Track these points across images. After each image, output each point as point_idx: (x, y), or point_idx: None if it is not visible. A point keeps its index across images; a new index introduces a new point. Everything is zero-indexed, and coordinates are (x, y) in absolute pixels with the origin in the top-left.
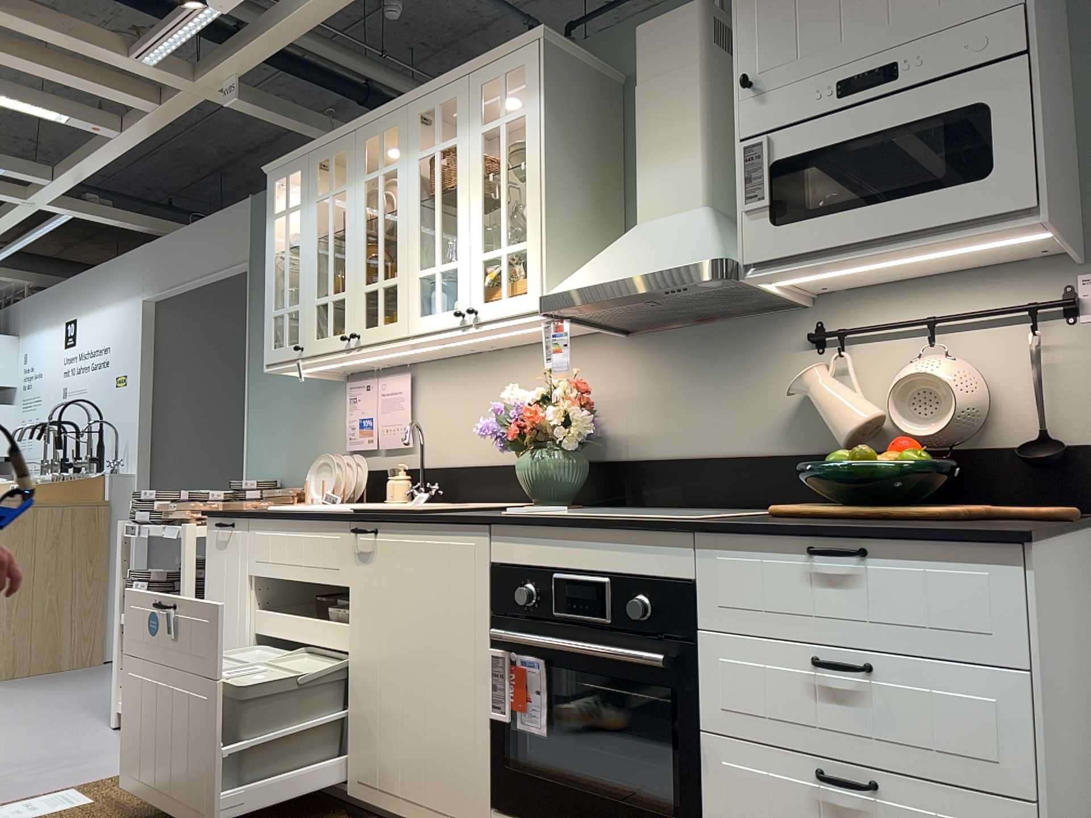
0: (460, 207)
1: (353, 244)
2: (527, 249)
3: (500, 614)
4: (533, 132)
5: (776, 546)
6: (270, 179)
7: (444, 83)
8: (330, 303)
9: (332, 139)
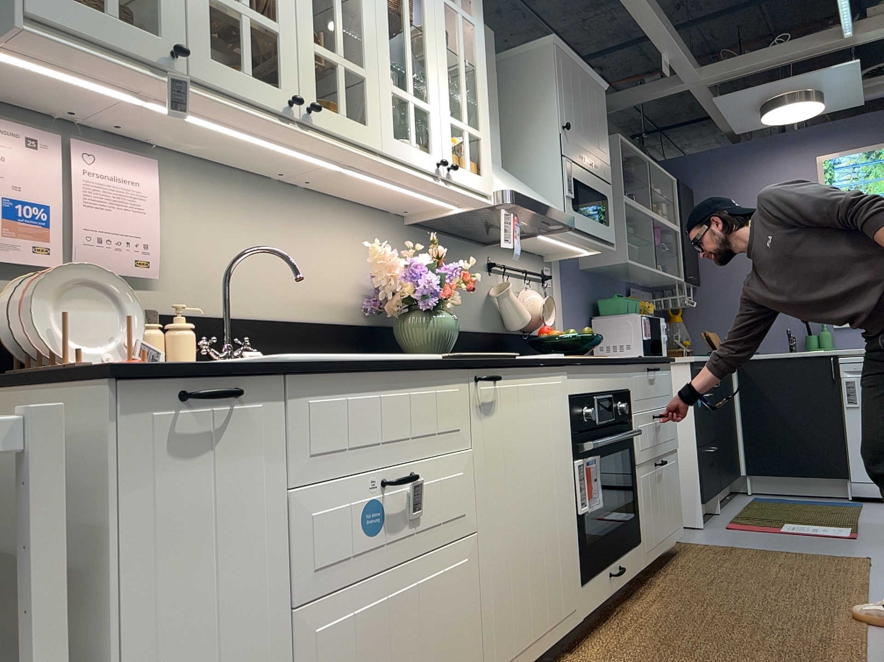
0: (431, 55)
1: None
2: (483, 141)
3: (576, 433)
4: (482, 48)
5: (643, 369)
6: None
7: None
8: (247, 20)
9: None
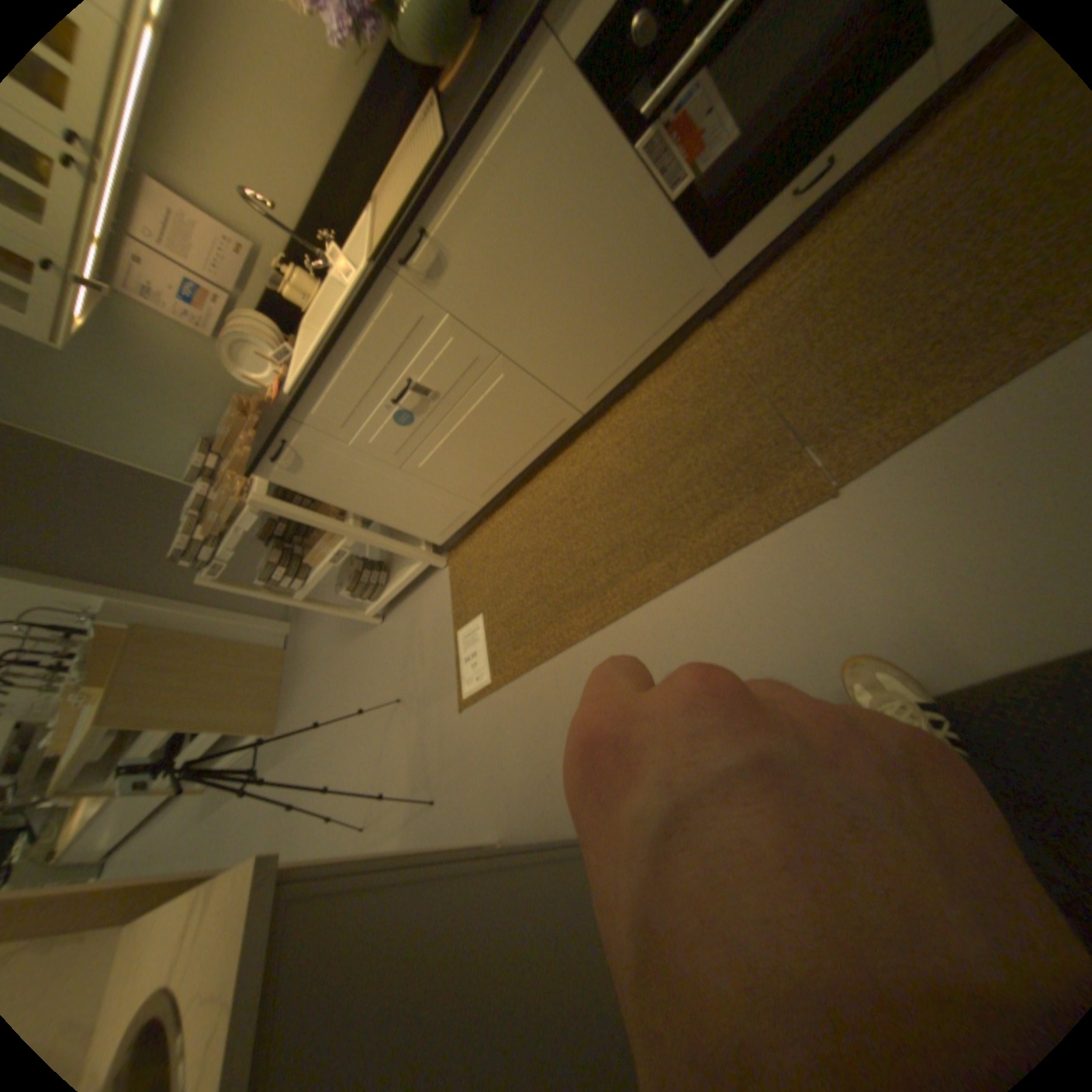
0: None
1: None
2: None
3: (623, 99)
4: None
5: None
6: None
7: None
8: None
9: None
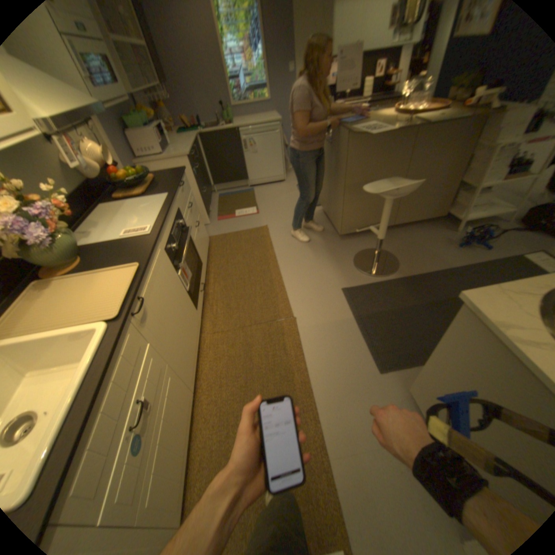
0: None
1: None
2: None
3: (173, 263)
4: None
5: (178, 190)
6: None
7: None
8: None
9: None
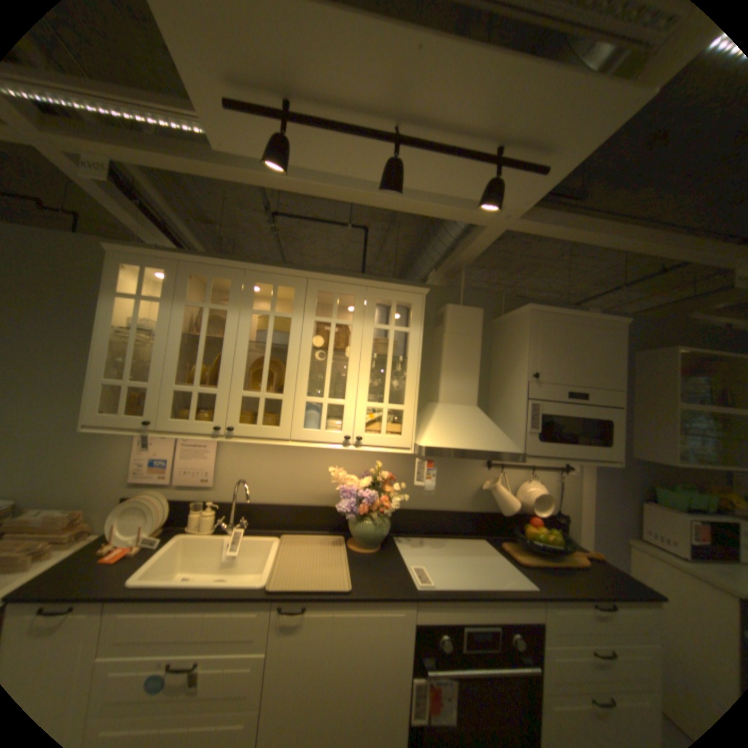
0: (353, 368)
1: (234, 356)
2: (405, 412)
3: (422, 658)
4: (416, 345)
5: (582, 607)
6: (109, 255)
7: (346, 281)
8: (196, 394)
9: (214, 262)
